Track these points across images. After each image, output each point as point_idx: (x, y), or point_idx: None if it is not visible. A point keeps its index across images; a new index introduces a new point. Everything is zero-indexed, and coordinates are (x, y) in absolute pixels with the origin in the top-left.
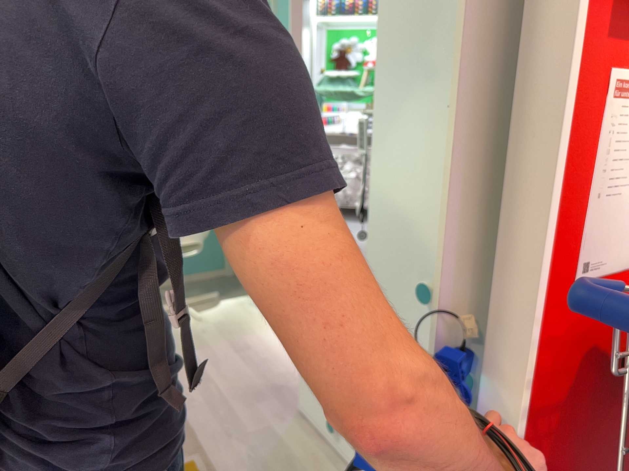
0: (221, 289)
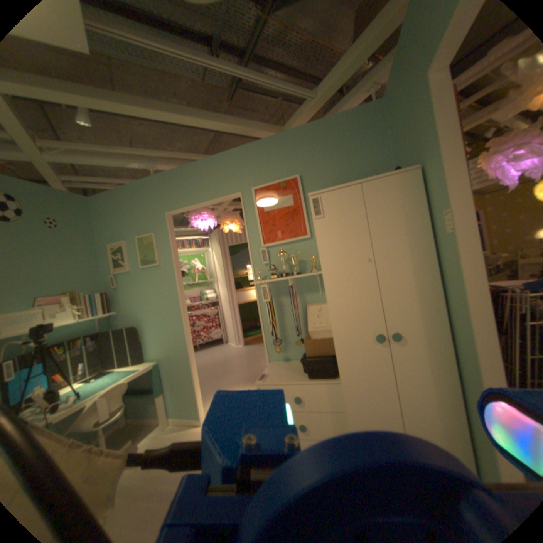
0: (127, 439)
